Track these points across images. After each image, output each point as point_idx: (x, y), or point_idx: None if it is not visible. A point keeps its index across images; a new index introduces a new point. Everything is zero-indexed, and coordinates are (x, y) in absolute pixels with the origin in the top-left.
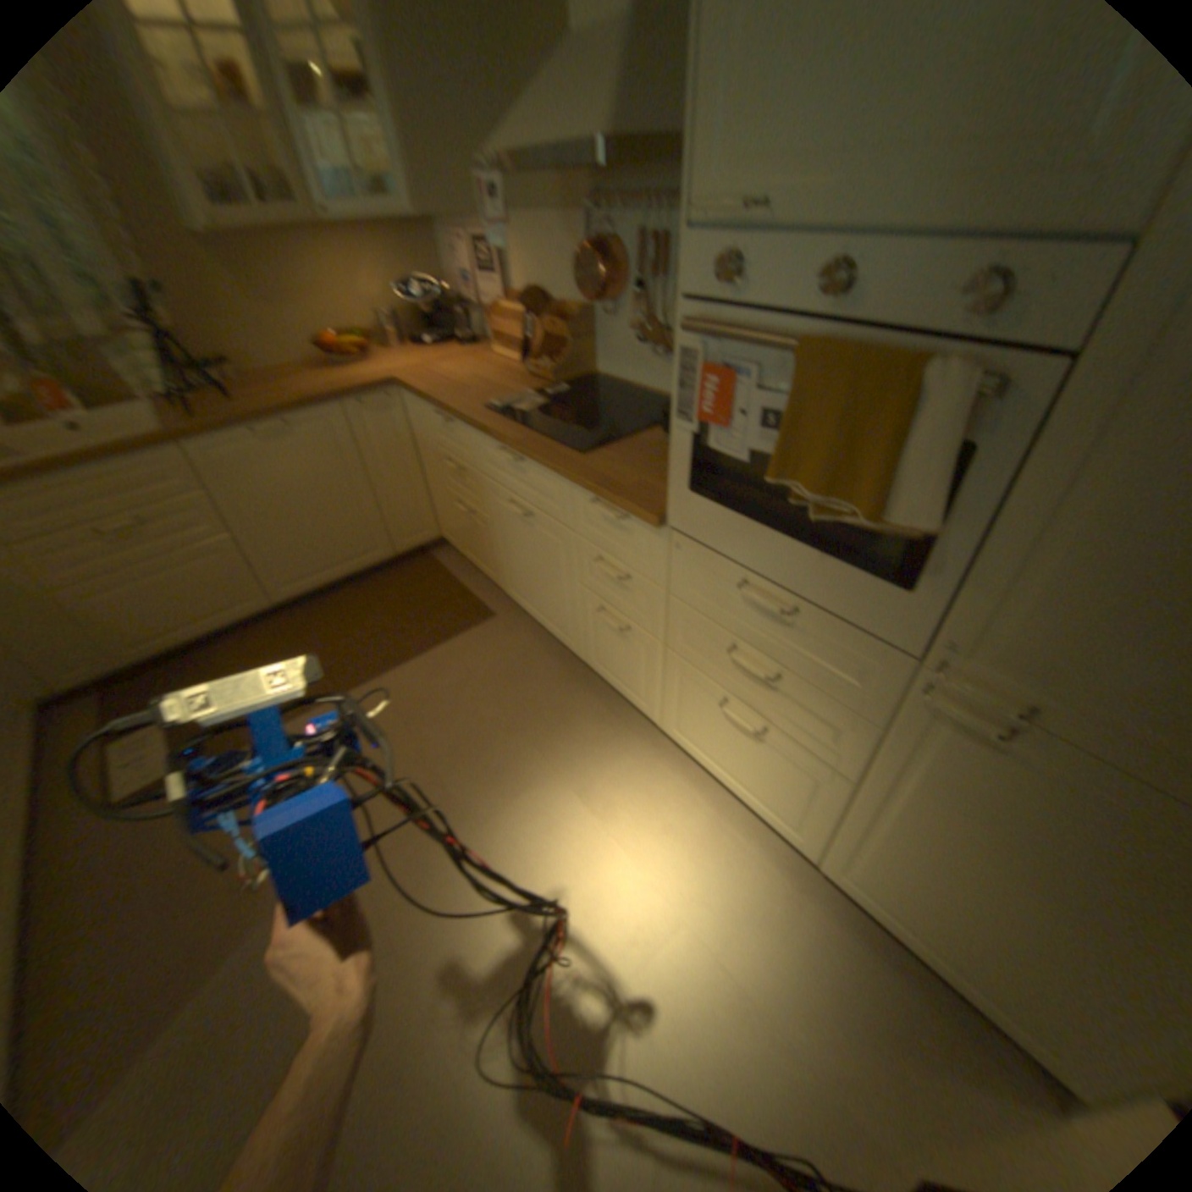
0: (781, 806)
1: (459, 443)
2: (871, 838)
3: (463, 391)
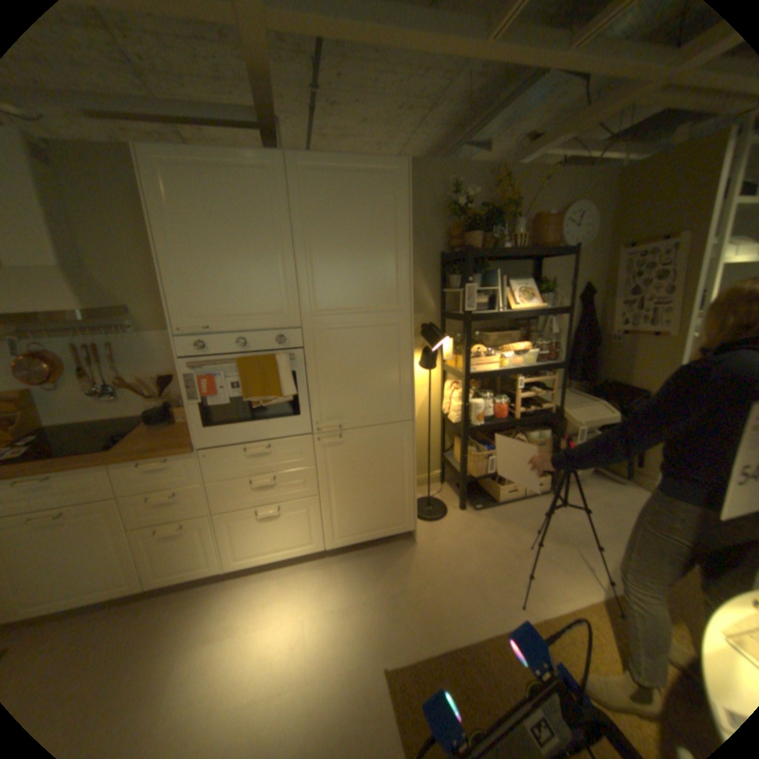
0: (300, 538)
1: None
2: (332, 511)
3: None
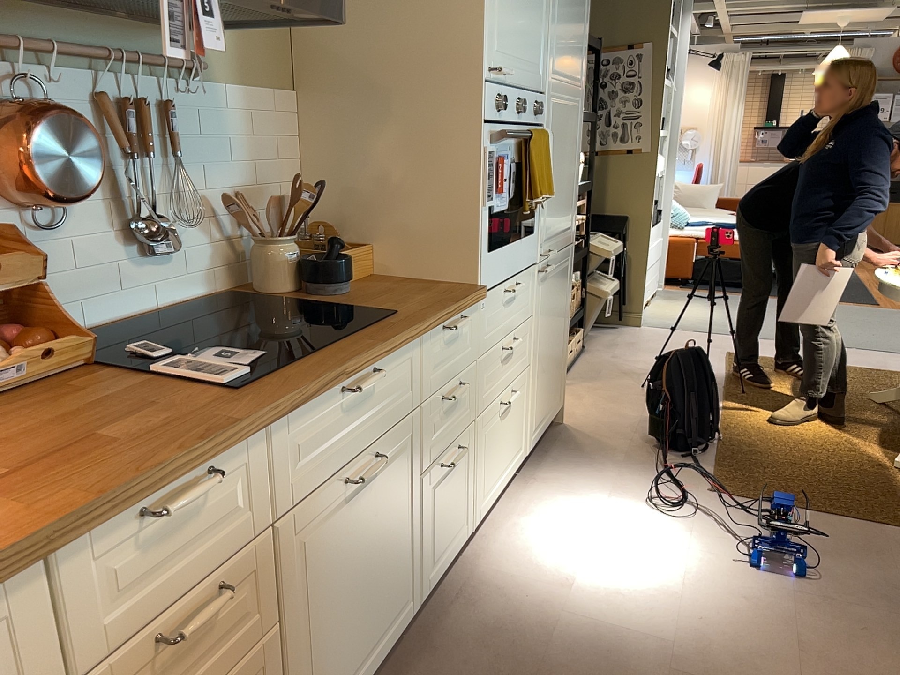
0: (517, 439)
1: (235, 505)
2: (534, 386)
3: (123, 431)
